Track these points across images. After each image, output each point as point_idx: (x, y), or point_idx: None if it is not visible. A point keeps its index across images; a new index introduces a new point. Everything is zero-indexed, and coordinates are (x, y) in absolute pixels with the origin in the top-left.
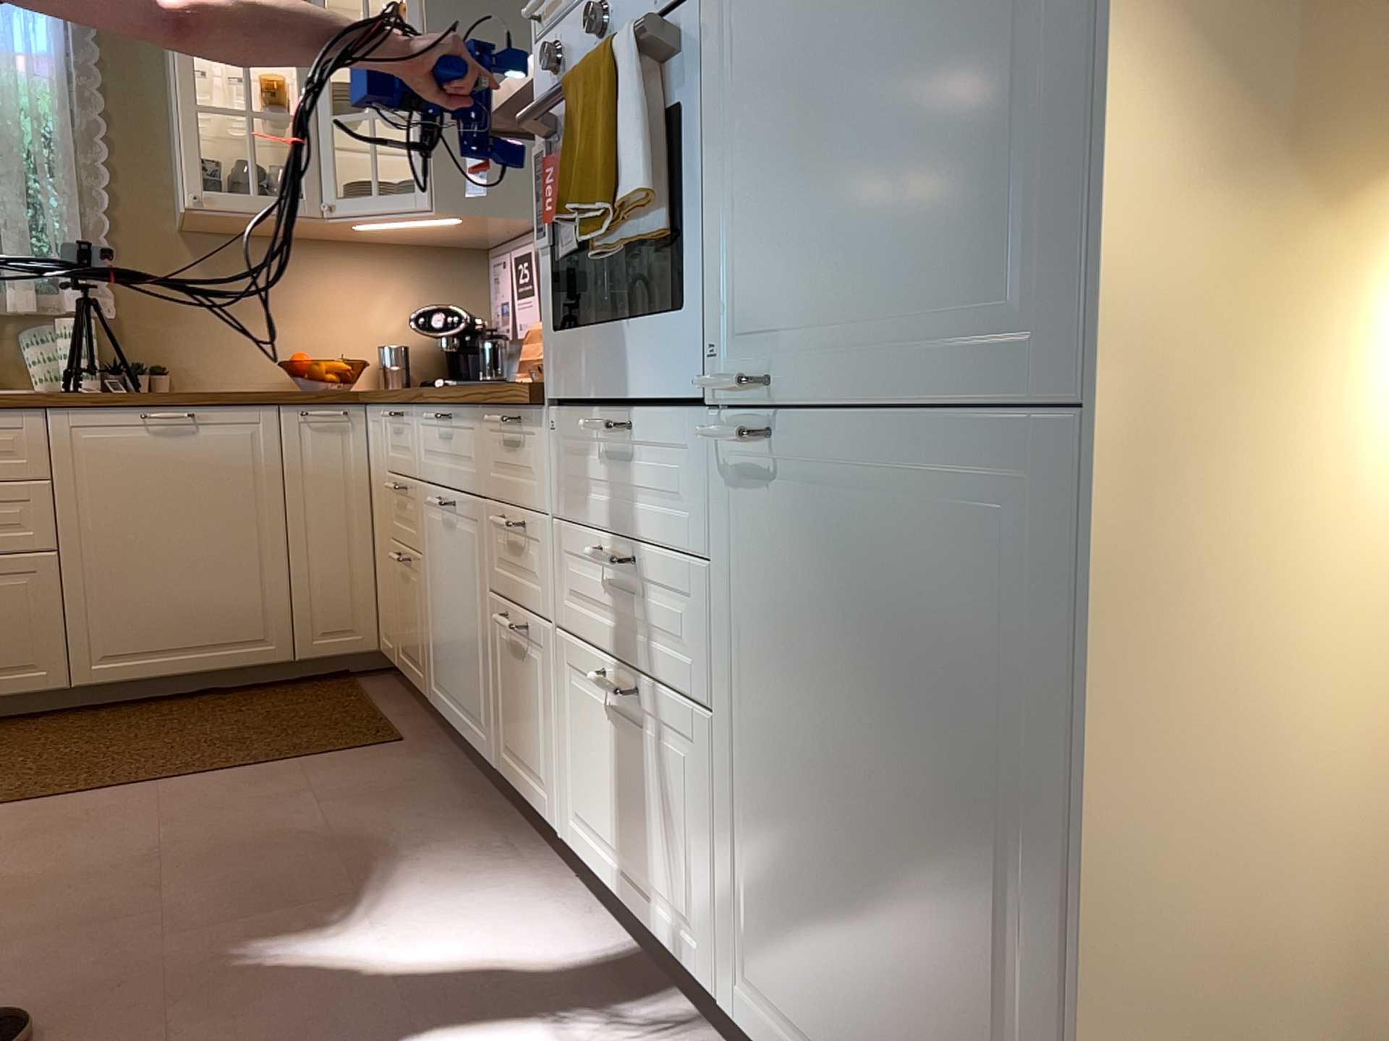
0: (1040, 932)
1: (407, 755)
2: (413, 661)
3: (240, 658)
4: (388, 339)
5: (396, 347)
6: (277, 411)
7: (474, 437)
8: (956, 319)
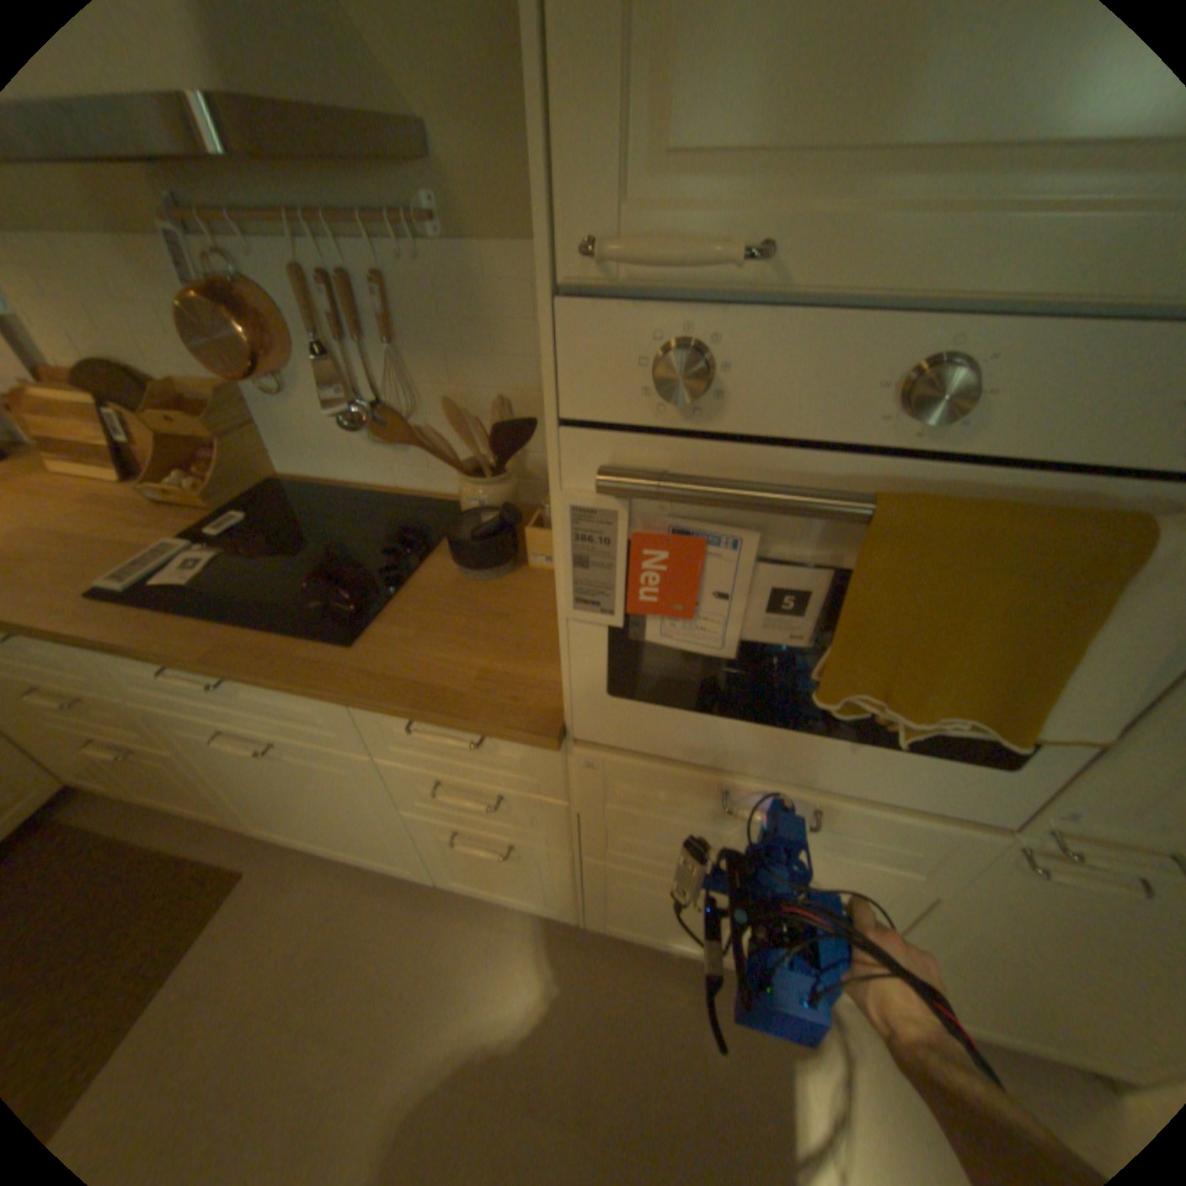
0: None
1: (268, 888)
2: (182, 807)
3: None
4: None
5: None
6: None
7: (320, 710)
8: None
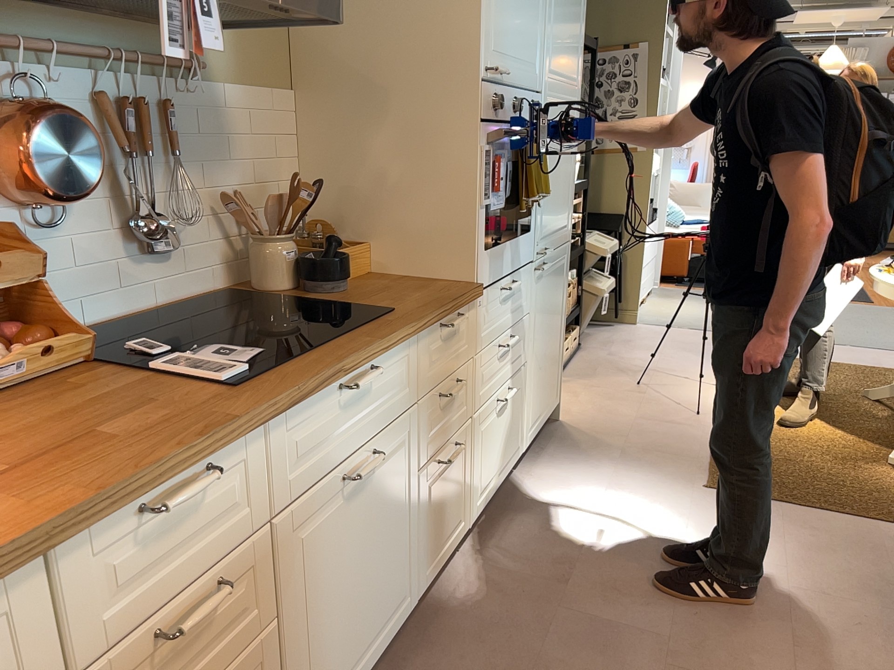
0: (560, 332)
1: None
2: None
3: None
4: None
5: None
6: None
7: (407, 361)
8: (561, 228)
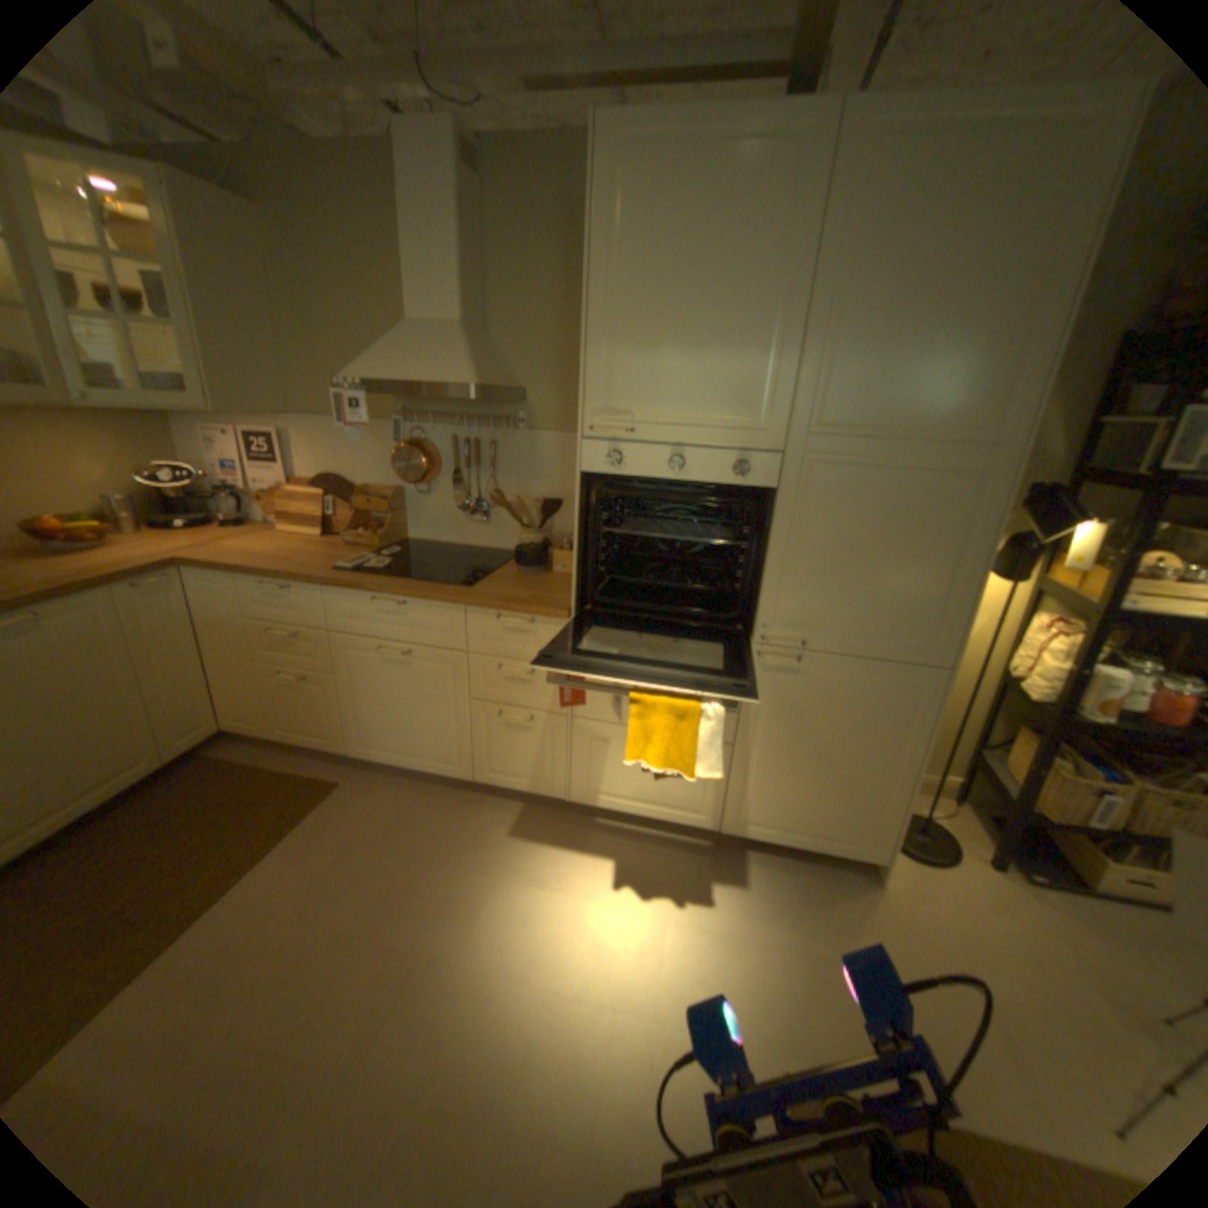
0: (894, 777)
1: (357, 792)
2: (309, 735)
3: (123, 785)
4: (96, 490)
5: (104, 495)
6: (109, 592)
7: (449, 620)
8: (897, 638)
